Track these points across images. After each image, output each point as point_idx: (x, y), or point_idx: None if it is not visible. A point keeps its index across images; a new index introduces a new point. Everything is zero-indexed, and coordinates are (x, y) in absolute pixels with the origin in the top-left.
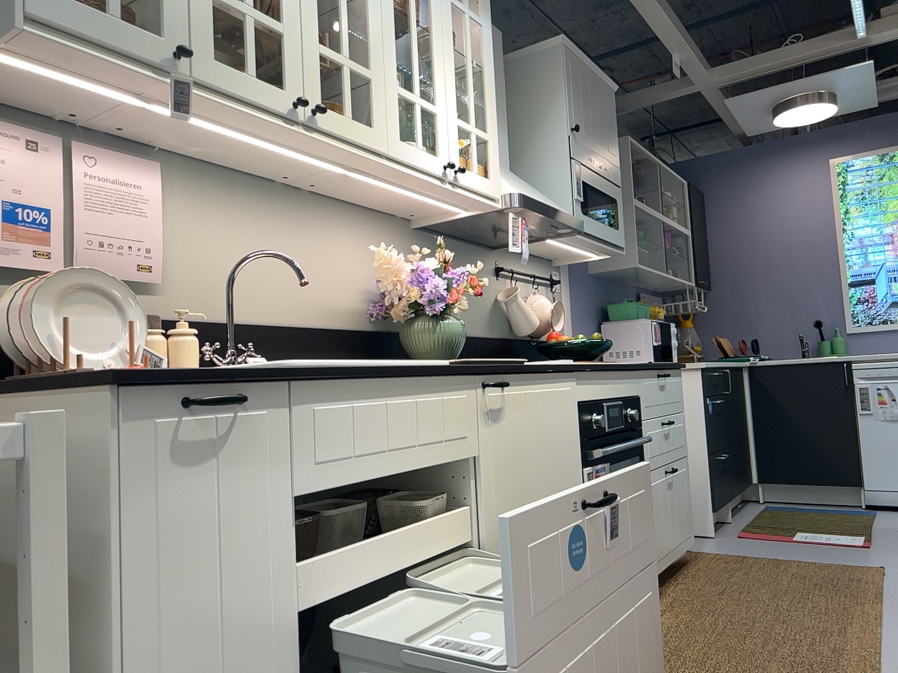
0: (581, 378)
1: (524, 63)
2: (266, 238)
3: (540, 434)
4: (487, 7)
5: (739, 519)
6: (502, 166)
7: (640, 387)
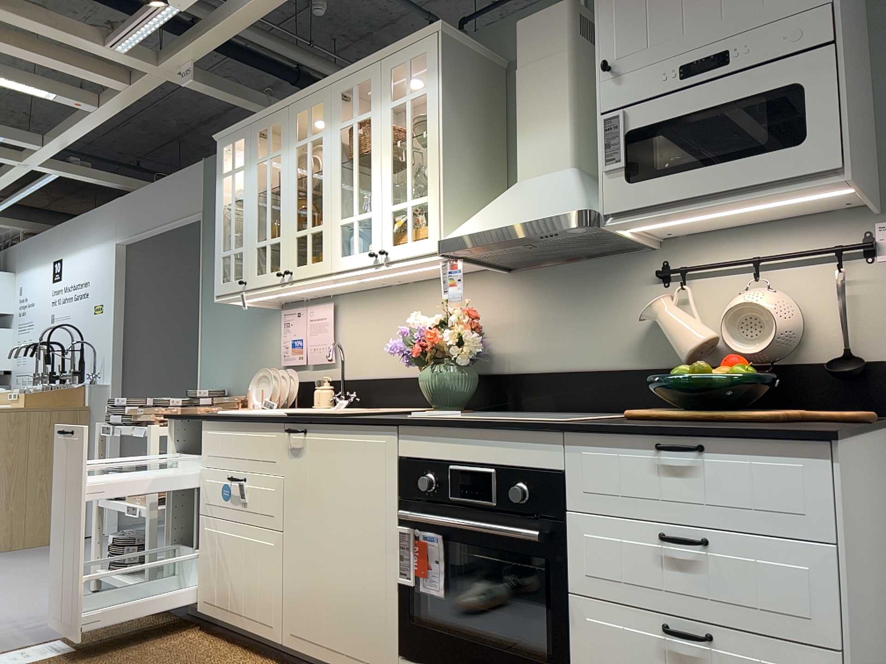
0: (405, 433)
1: None
2: (384, 323)
3: (337, 475)
4: (433, 67)
5: None
6: (546, 174)
7: (565, 459)
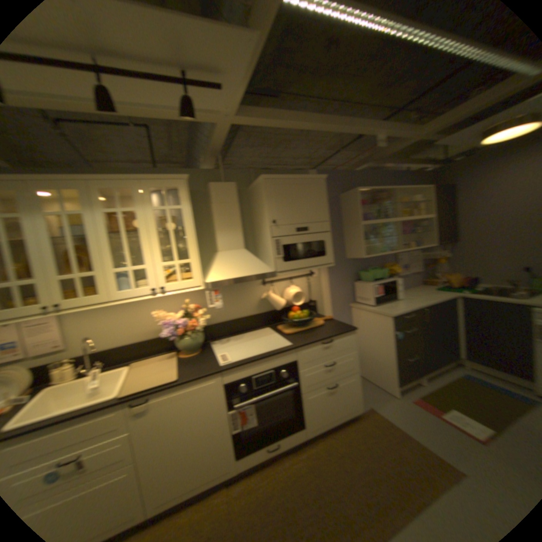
0: (228, 373)
1: (258, 188)
2: (117, 316)
3: (185, 409)
4: (187, 196)
5: (434, 385)
6: (236, 250)
7: (298, 357)
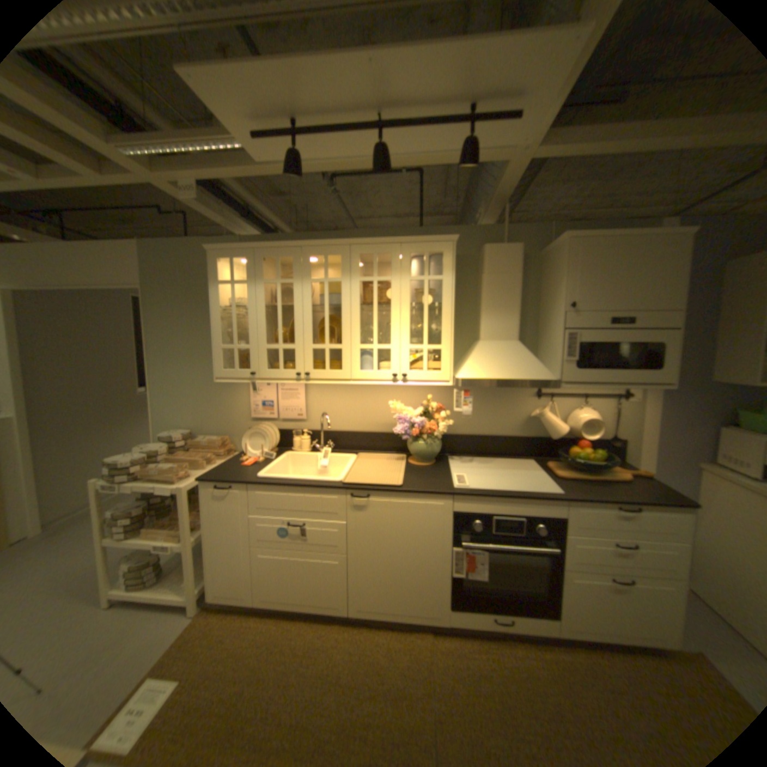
0: (460, 499)
1: (554, 251)
2: (350, 398)
3: (401, 522)
4: (449, 264)
5: None
6: (502, 341)
7: (568, 514)
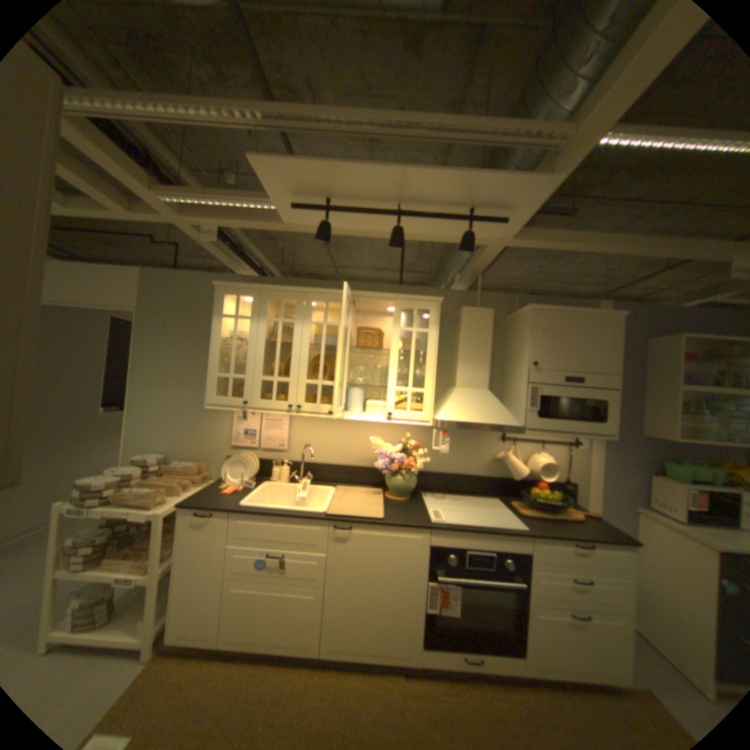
0: (437, 534)
1: (519, 318)
2: (333, 431)
3: (381, 555)
4: (434, 320)
5: None
6: (475, 389)
7: (533, 550)
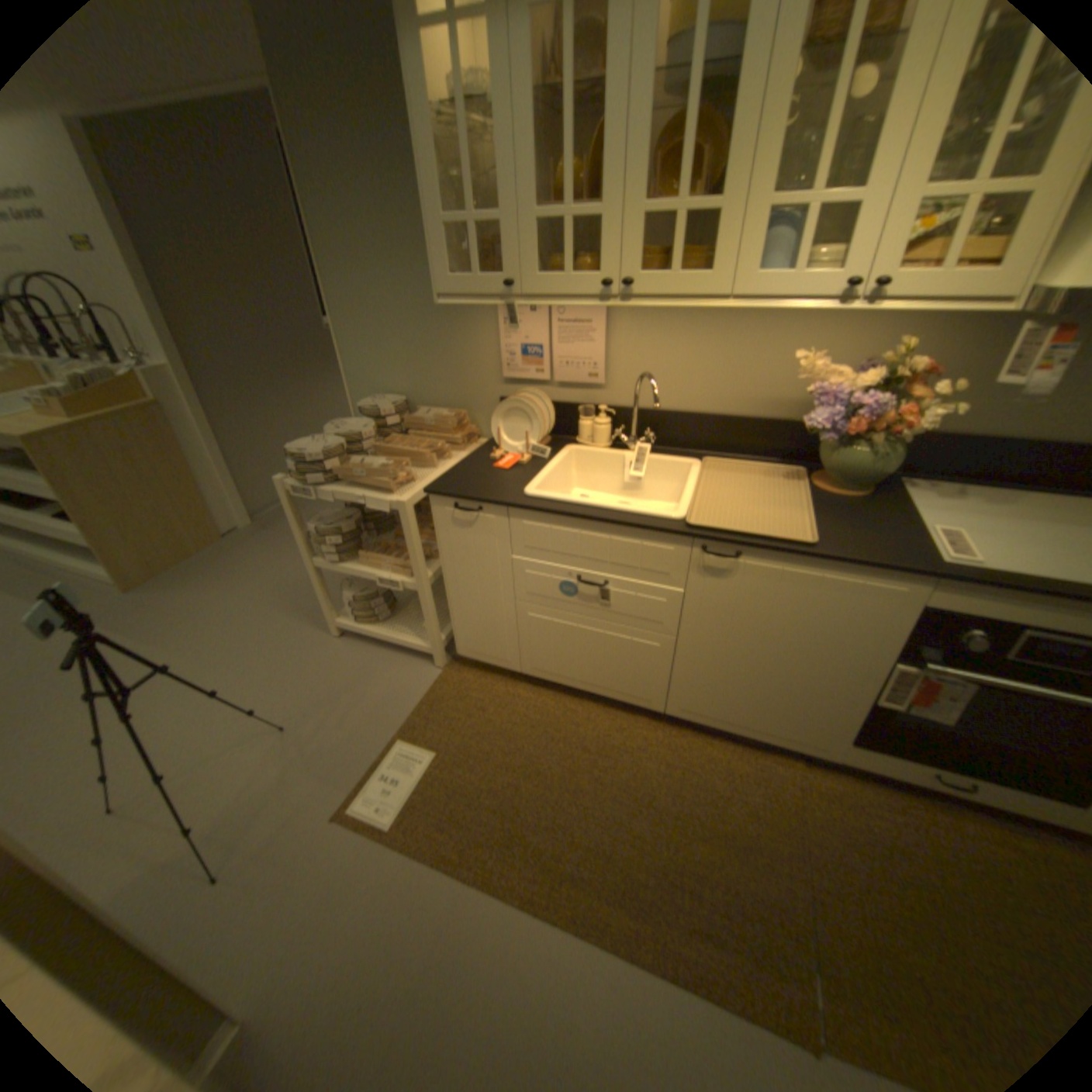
0: (955, 588)
1: None
2: (702, 341)
3: (799, 607)
4: None
5: None
6: None
7: None
